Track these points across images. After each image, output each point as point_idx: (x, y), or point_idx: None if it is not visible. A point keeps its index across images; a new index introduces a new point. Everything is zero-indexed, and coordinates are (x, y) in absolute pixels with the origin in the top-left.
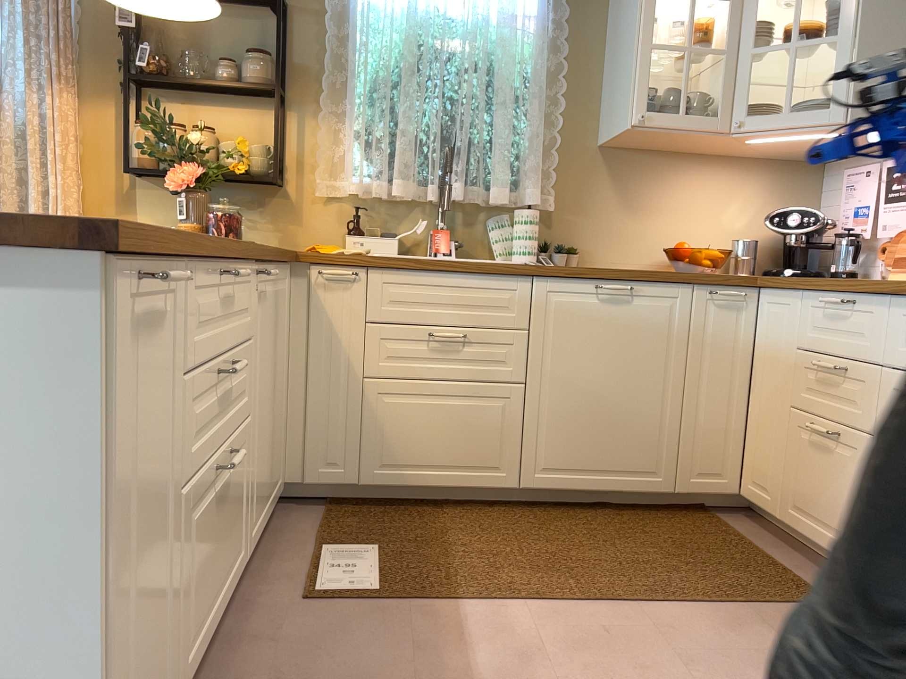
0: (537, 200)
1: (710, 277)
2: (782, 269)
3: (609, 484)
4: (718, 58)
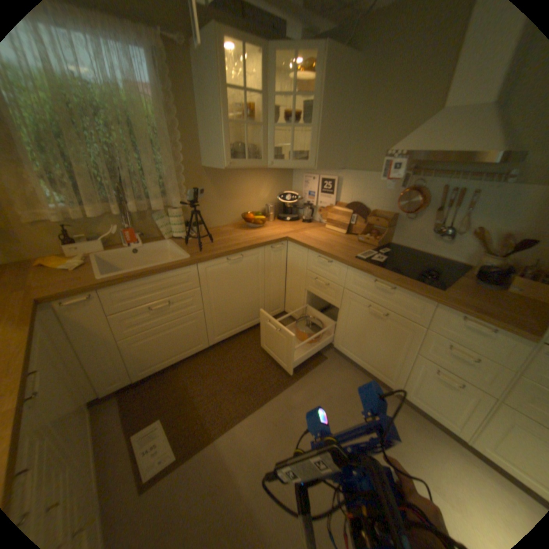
0: (176, 202)
1: (270, 243)
2: (285, 219)
3: (242, 329)
4: (254, 124)
